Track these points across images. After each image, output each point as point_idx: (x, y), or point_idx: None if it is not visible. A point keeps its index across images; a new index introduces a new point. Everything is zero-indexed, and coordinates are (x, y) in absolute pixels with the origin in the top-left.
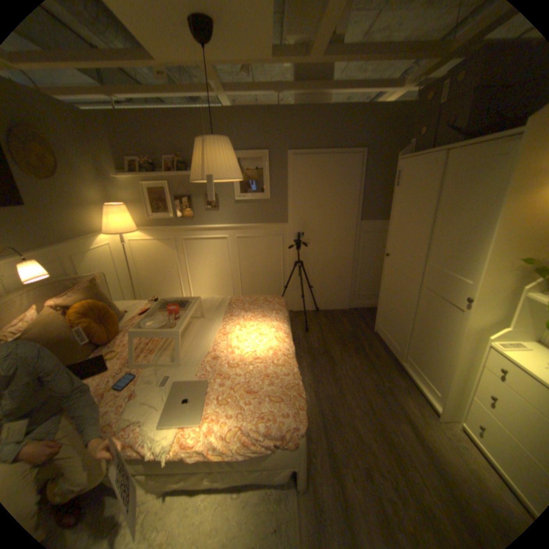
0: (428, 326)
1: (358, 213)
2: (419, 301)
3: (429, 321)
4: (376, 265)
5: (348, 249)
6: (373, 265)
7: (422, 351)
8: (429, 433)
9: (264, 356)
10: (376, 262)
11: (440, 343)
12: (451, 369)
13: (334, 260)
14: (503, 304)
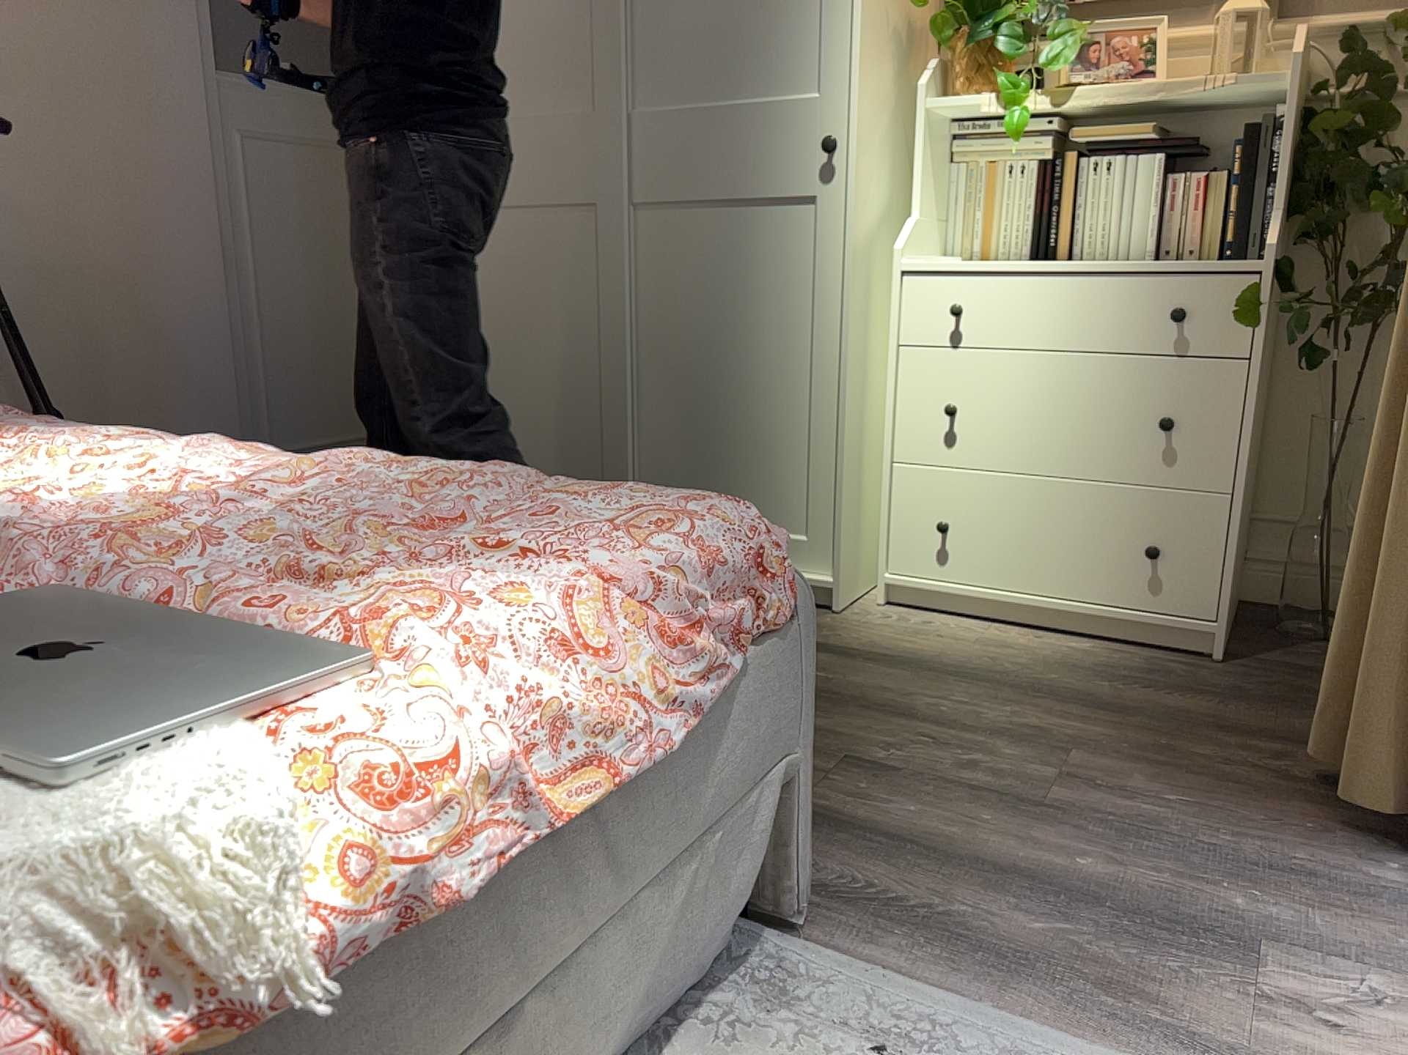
0: (692, 338)
1: (204, 28)
2: (632, 269)
3: (692, 316)
4: (319, 299)
5: (195, 207)
6: (309, 299)
7: (691, 447)
8: (845, 639)
9: (251, 485)
10: (317, 282)
11: (754, 364)
12: (817, 415)
13: (140, 266)
14: (885, 148)
